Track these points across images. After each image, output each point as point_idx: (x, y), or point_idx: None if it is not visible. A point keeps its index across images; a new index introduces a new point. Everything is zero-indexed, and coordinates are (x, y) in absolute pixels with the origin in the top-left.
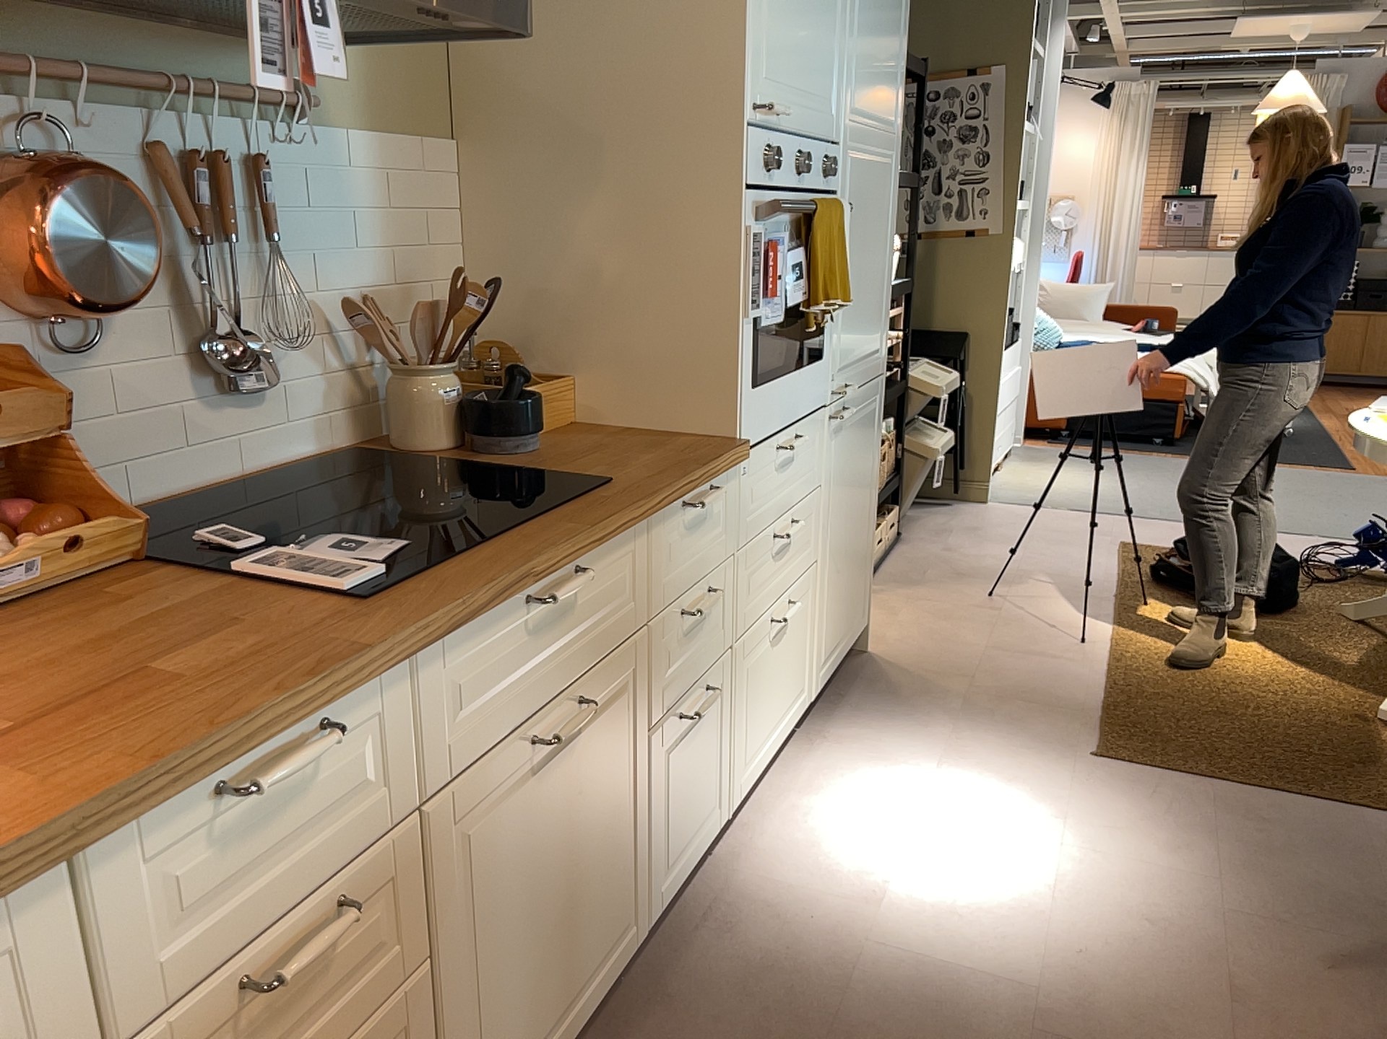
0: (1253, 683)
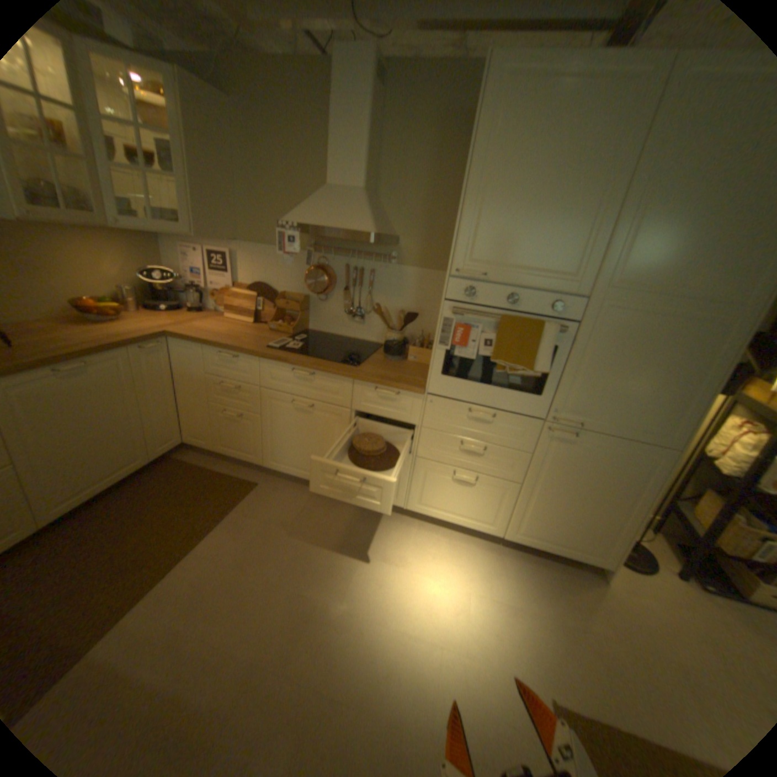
0: None
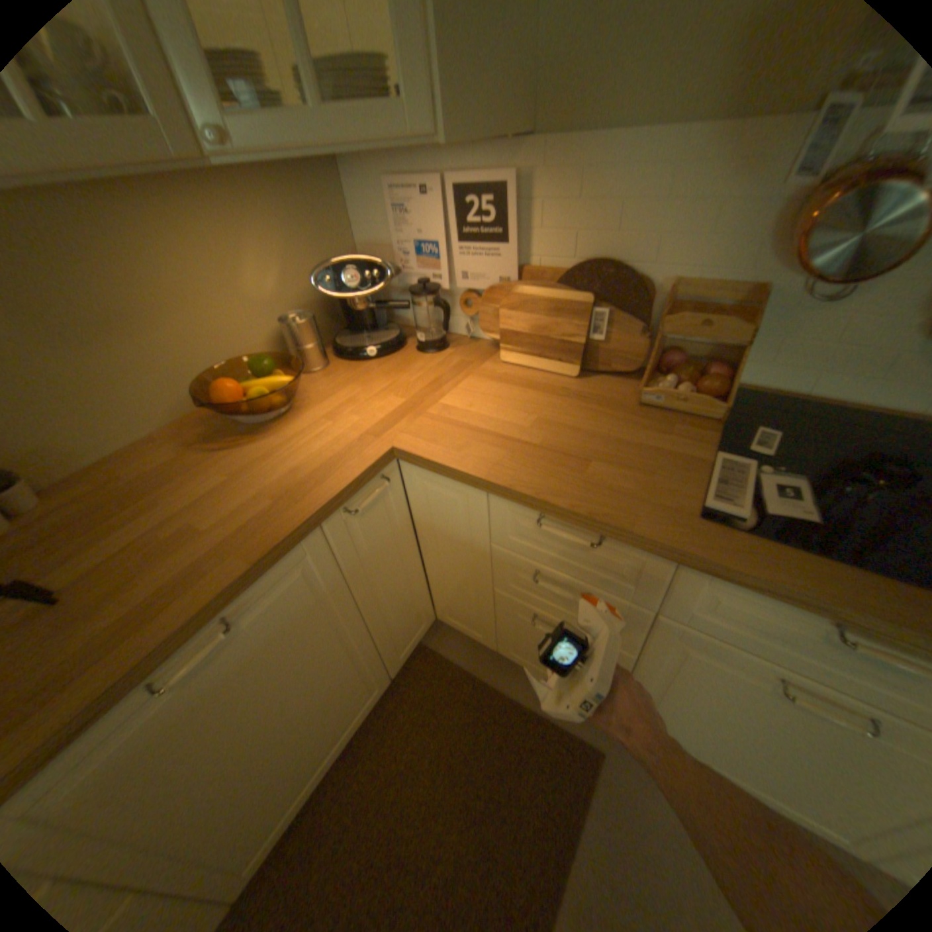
0: None
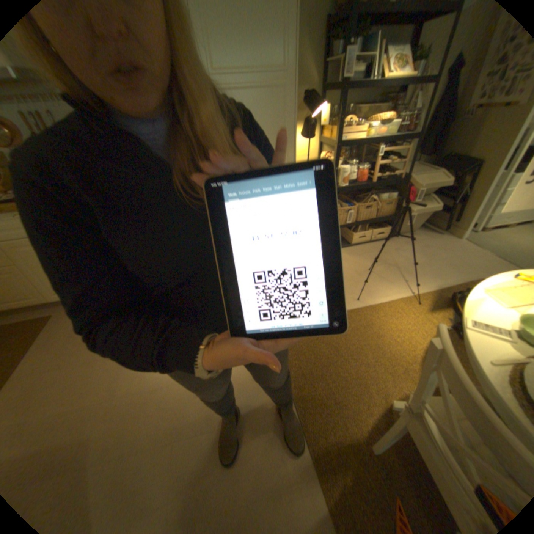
0: (379, 355)
